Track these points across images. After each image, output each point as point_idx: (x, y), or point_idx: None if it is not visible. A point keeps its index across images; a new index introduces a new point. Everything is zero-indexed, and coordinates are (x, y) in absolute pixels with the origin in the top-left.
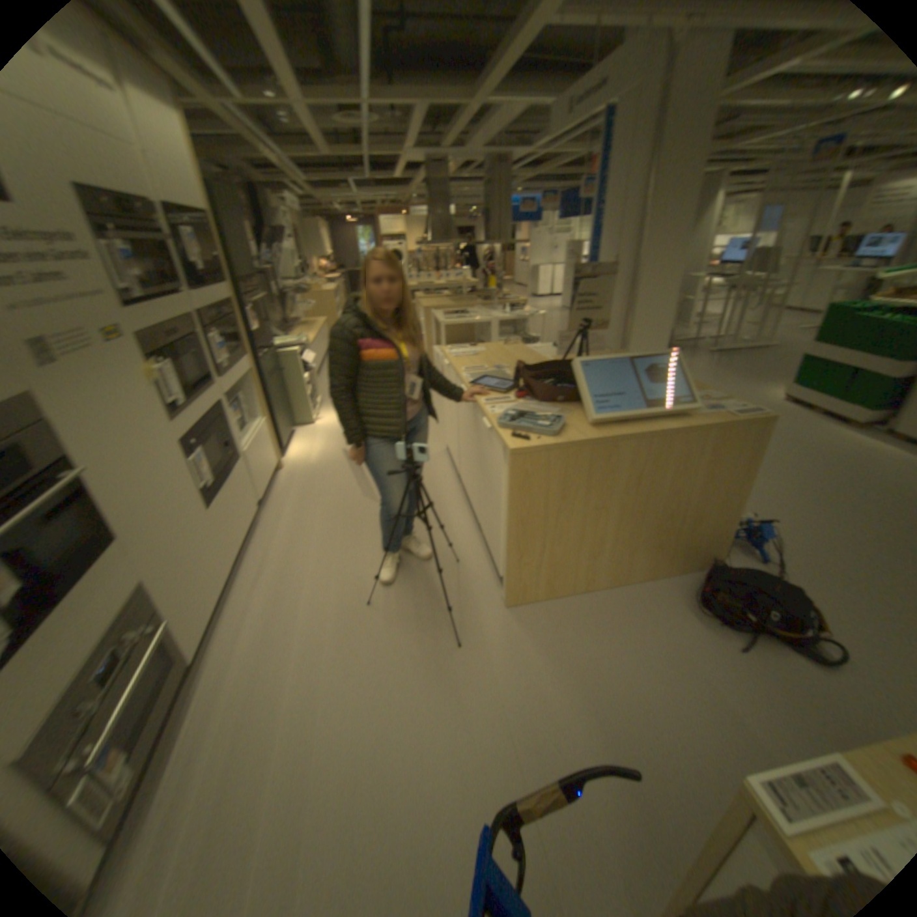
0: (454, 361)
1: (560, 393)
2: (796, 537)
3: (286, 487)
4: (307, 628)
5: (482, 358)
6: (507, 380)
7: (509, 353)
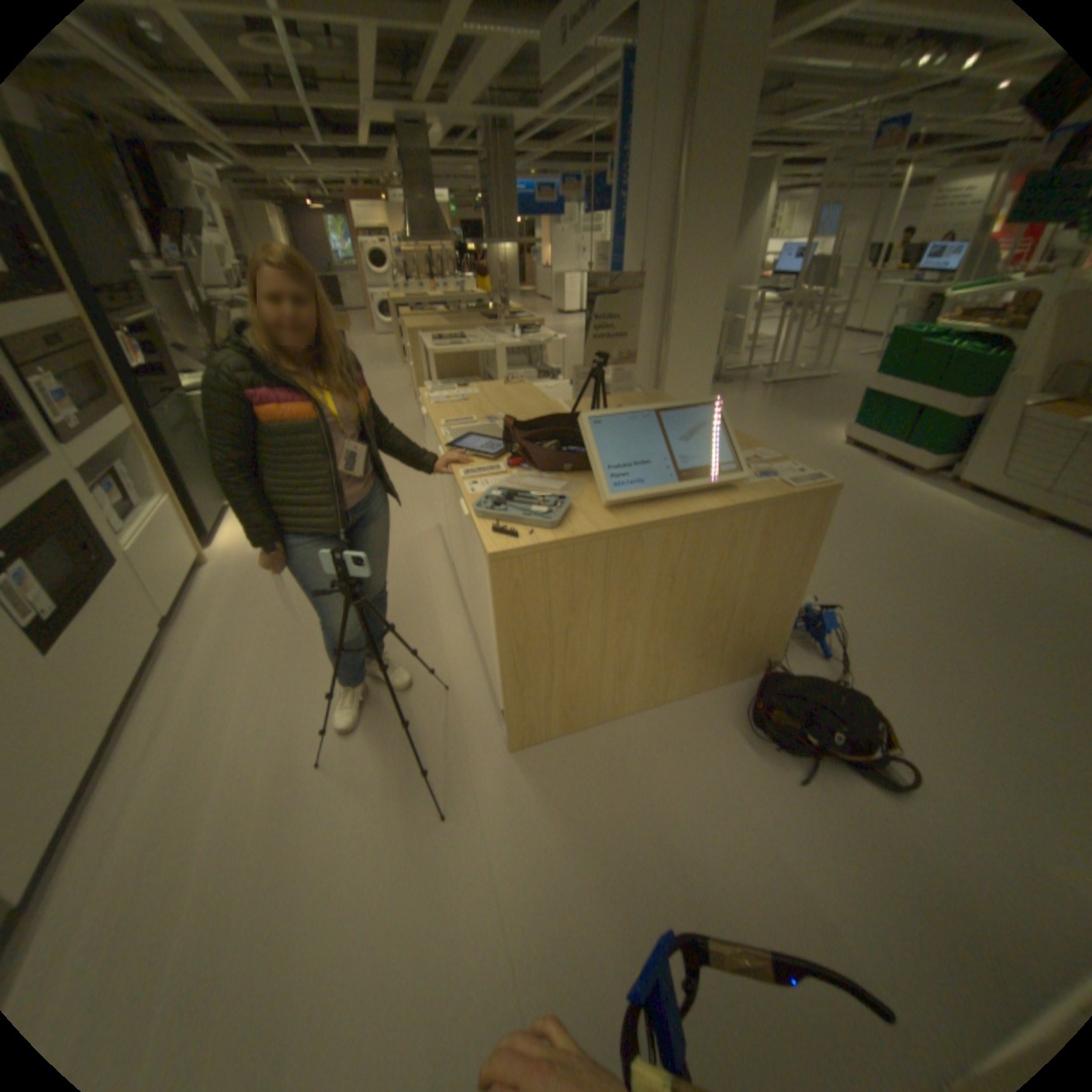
0: (433, 410)
1: (570, 456)
2: (859, 618)
3: (207, 594)
4: (221, 814)
5: (473, 404)
6: (502, 437)
7: (510, 396)
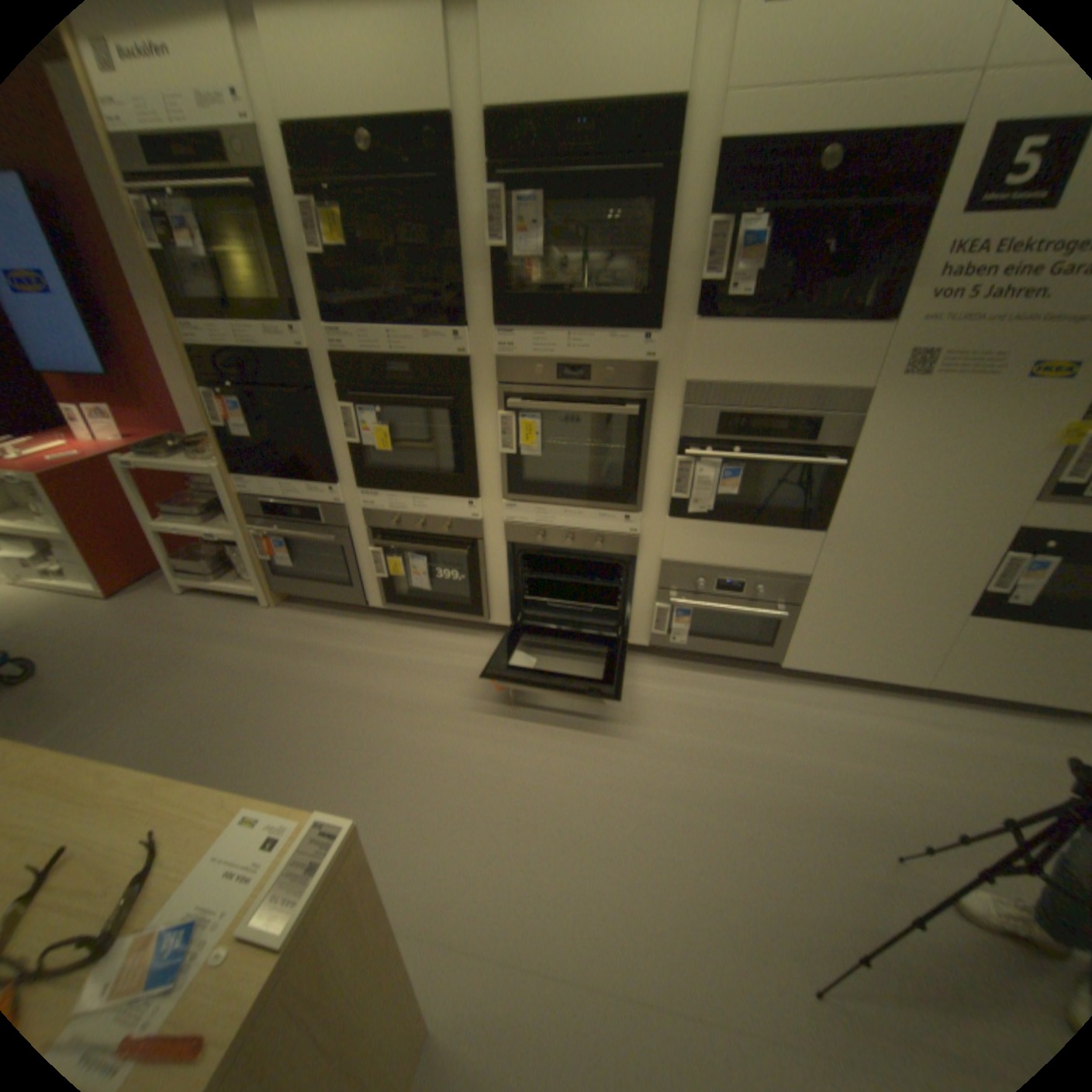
0: None
1: None
2: None
3: None
4: (851, 779)
5: None
6: None
7: None
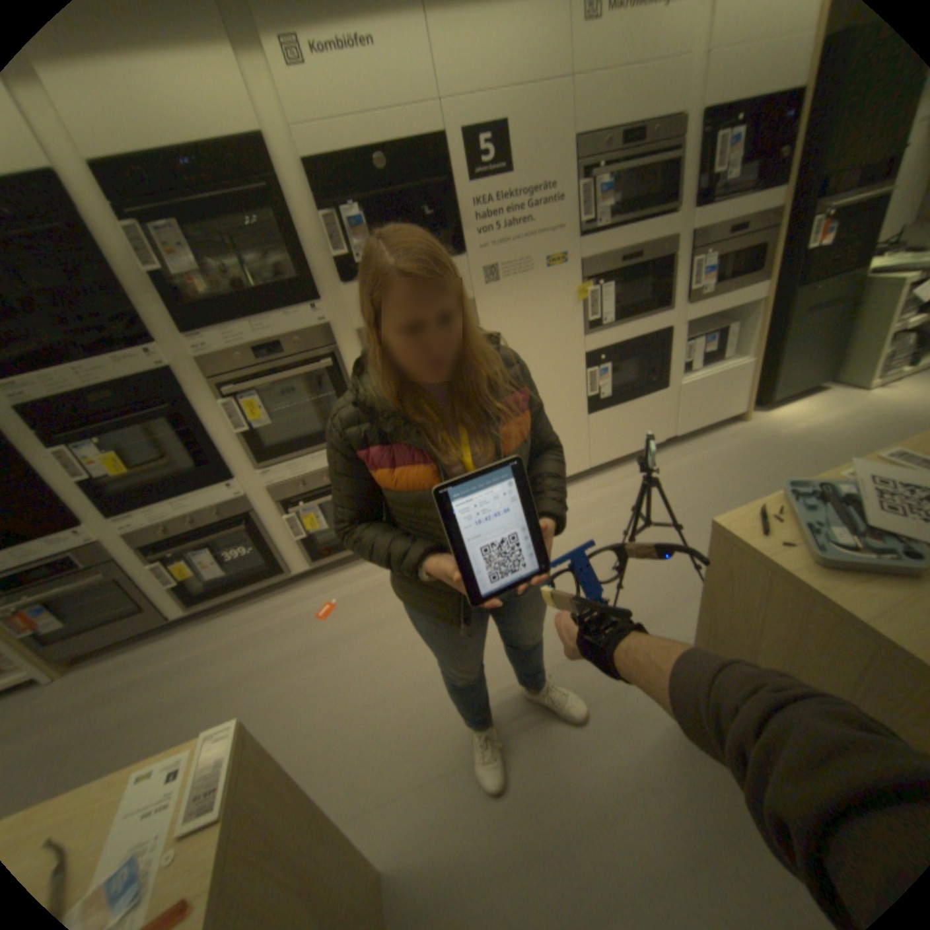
0: None
1: None
2: None
3: (724, 441)
4: (571, 542)
5: None
6: None
7: None
